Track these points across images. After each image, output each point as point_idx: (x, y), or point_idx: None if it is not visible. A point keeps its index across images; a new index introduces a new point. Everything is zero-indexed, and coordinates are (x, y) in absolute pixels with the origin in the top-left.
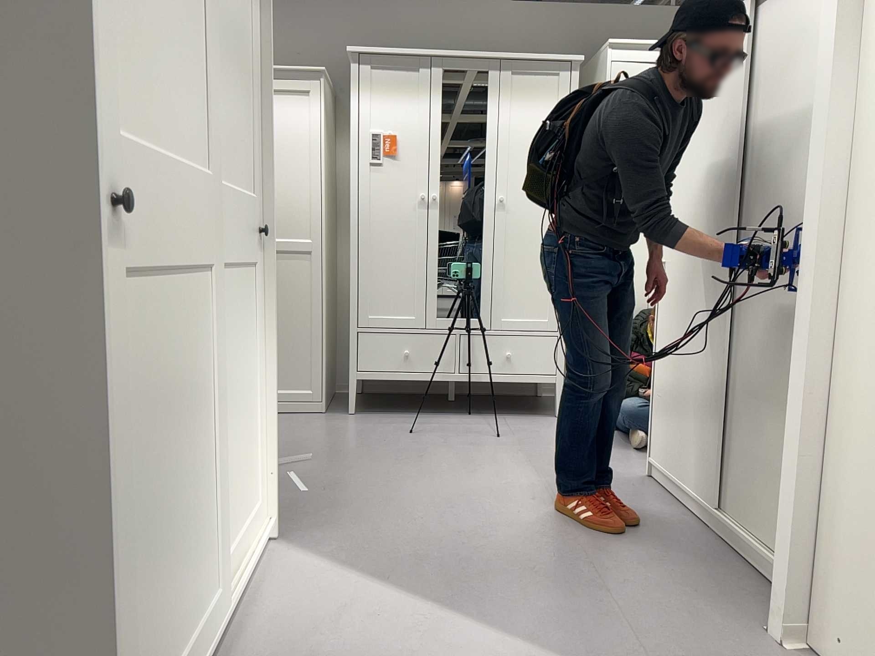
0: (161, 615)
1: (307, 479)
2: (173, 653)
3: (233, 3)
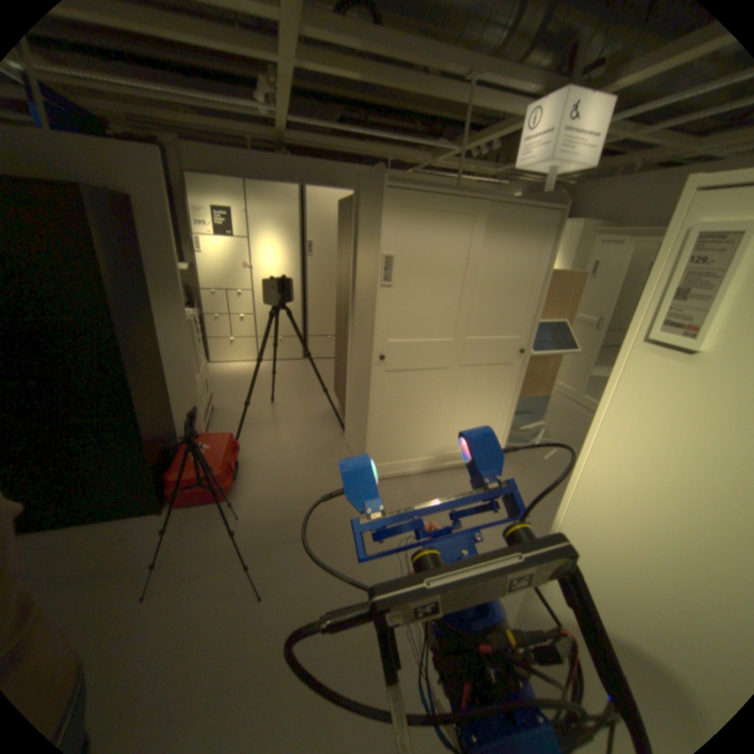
0: (400, 446)
1: (560, 456)
2: (405, 457)
3: (516, 265)
